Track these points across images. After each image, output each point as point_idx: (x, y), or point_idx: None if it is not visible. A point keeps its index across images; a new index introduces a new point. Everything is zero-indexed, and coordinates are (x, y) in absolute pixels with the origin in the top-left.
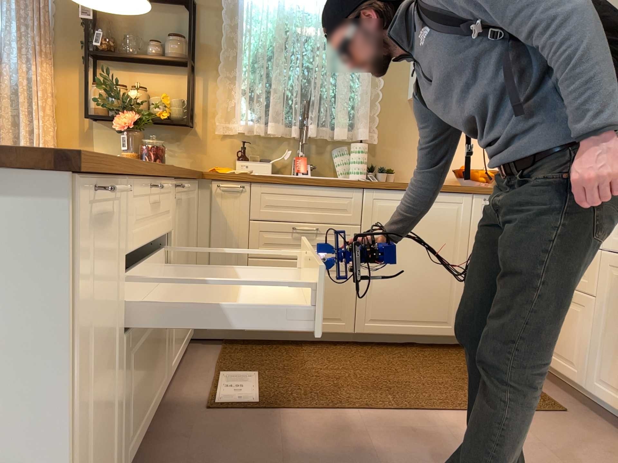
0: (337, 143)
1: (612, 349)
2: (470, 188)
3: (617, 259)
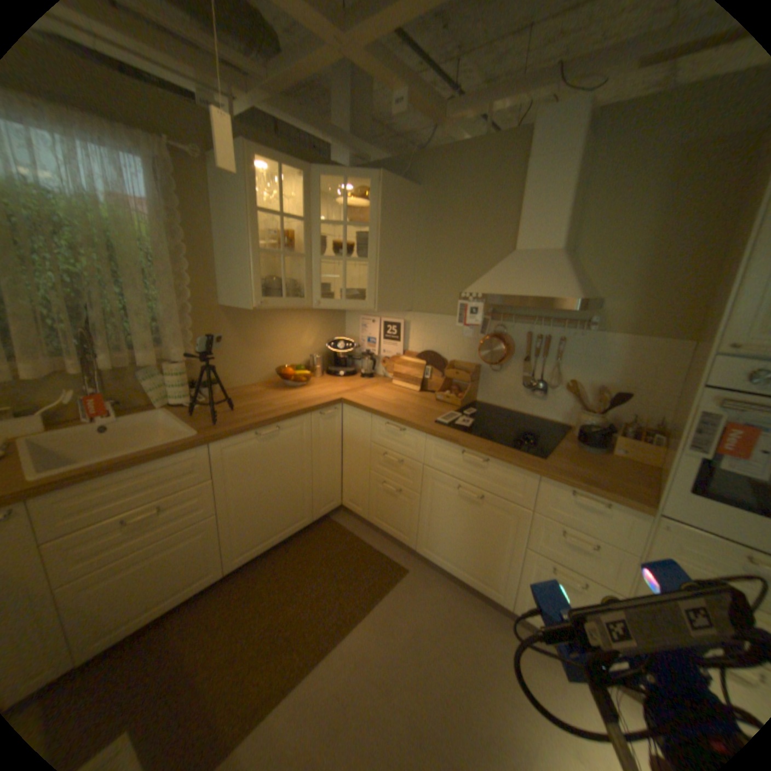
0: (139, 365)
1: (434, 529)
2: (308, 410)
3: (435, 473)
